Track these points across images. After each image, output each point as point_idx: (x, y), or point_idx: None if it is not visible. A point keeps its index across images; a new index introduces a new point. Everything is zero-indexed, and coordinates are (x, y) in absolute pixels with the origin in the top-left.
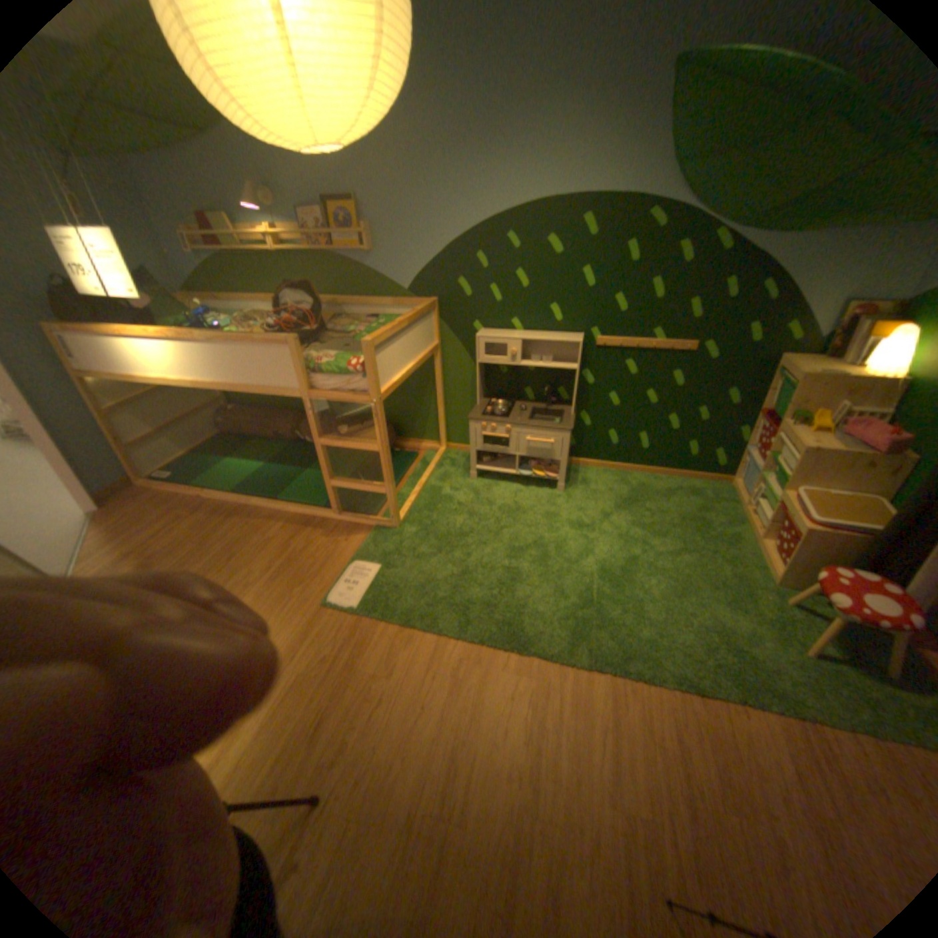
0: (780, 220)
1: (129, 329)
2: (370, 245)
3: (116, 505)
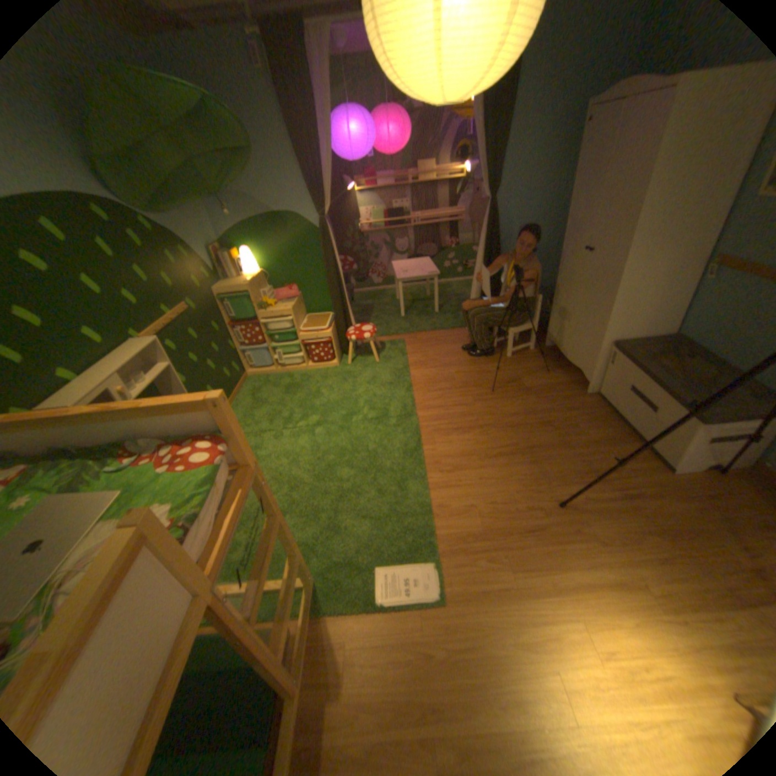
0: (158, 205)
1: None
2: None
3: None
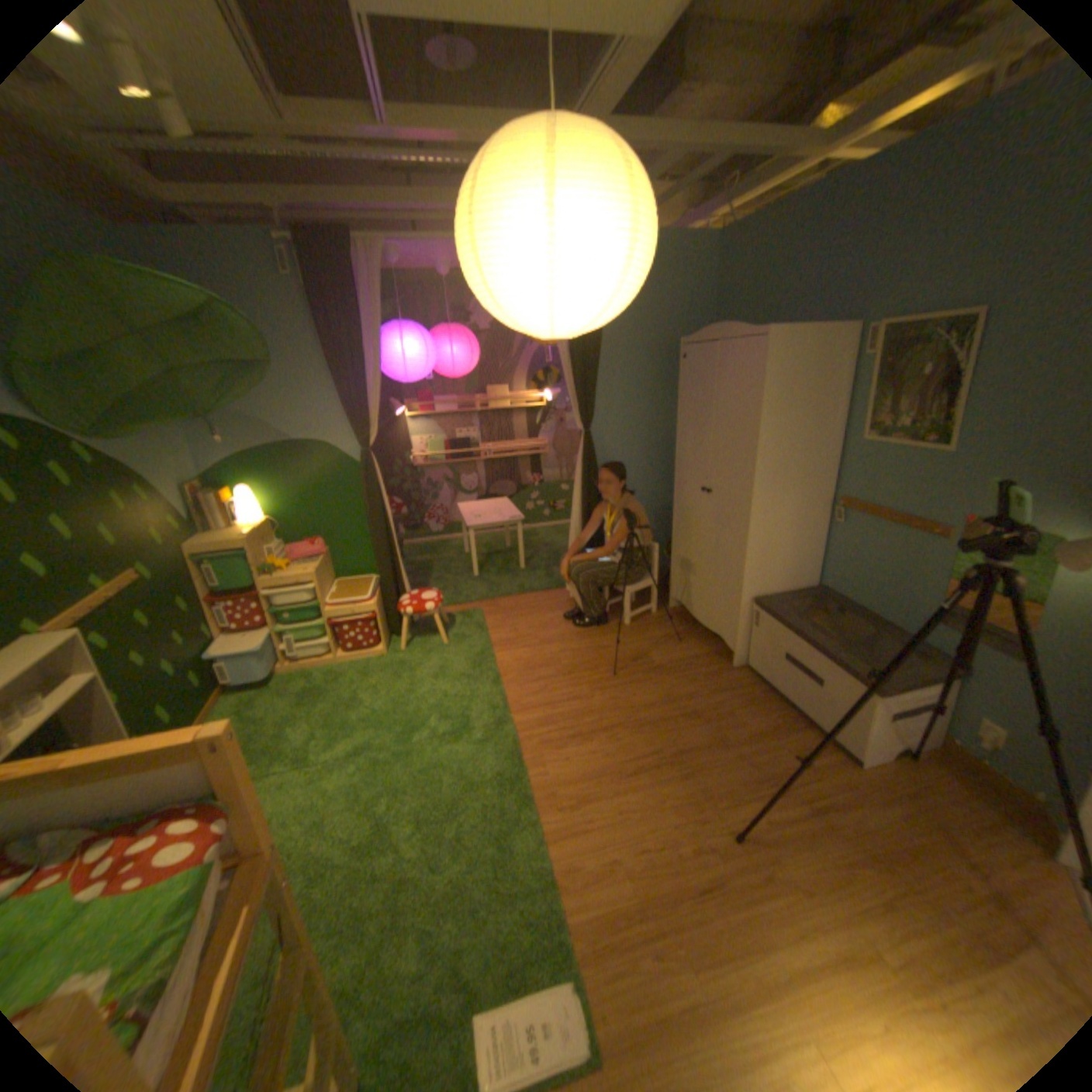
0: (111, 428)
1: None
2: None
3: None
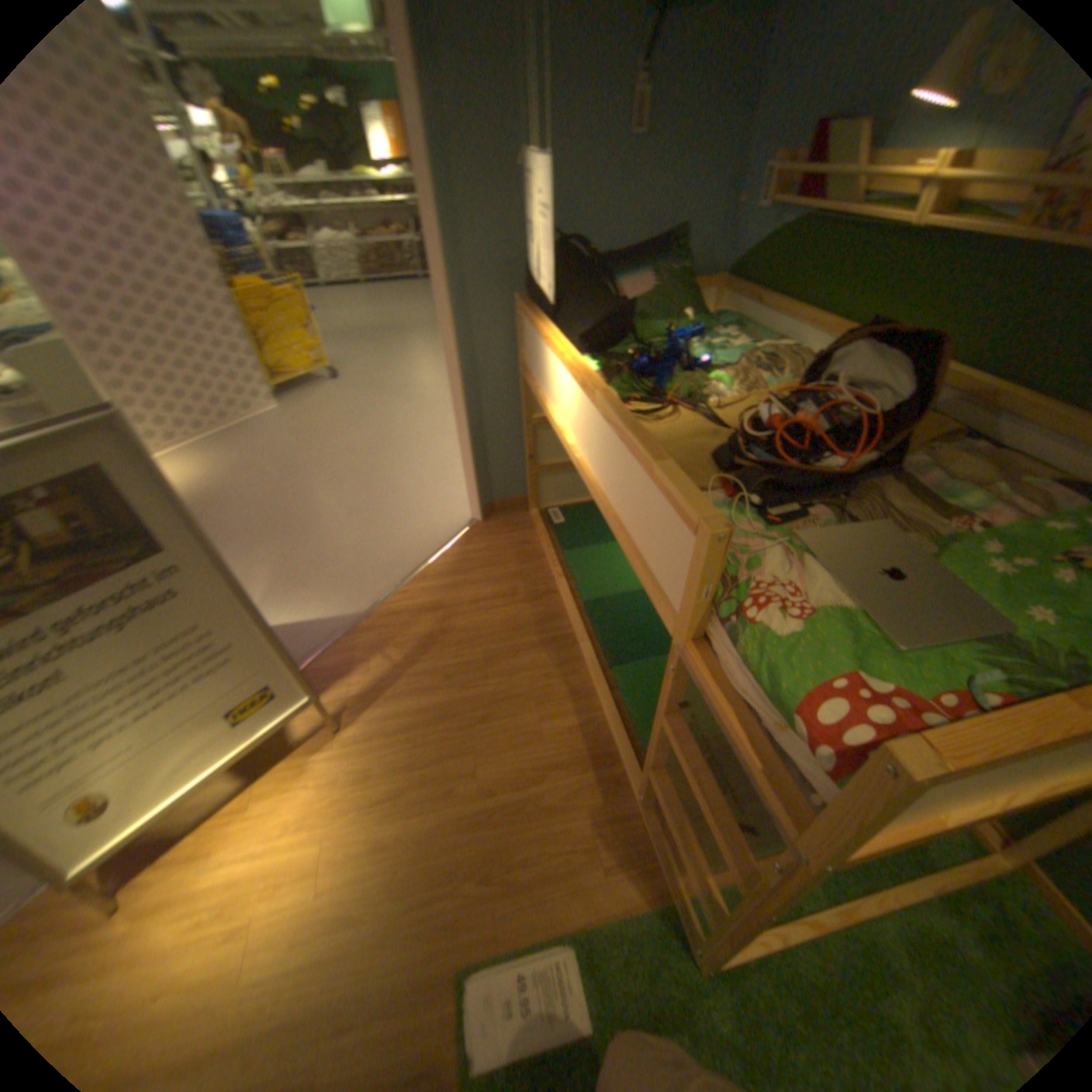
0: None
1: (556, 344)
2: None
3: (498, 528)
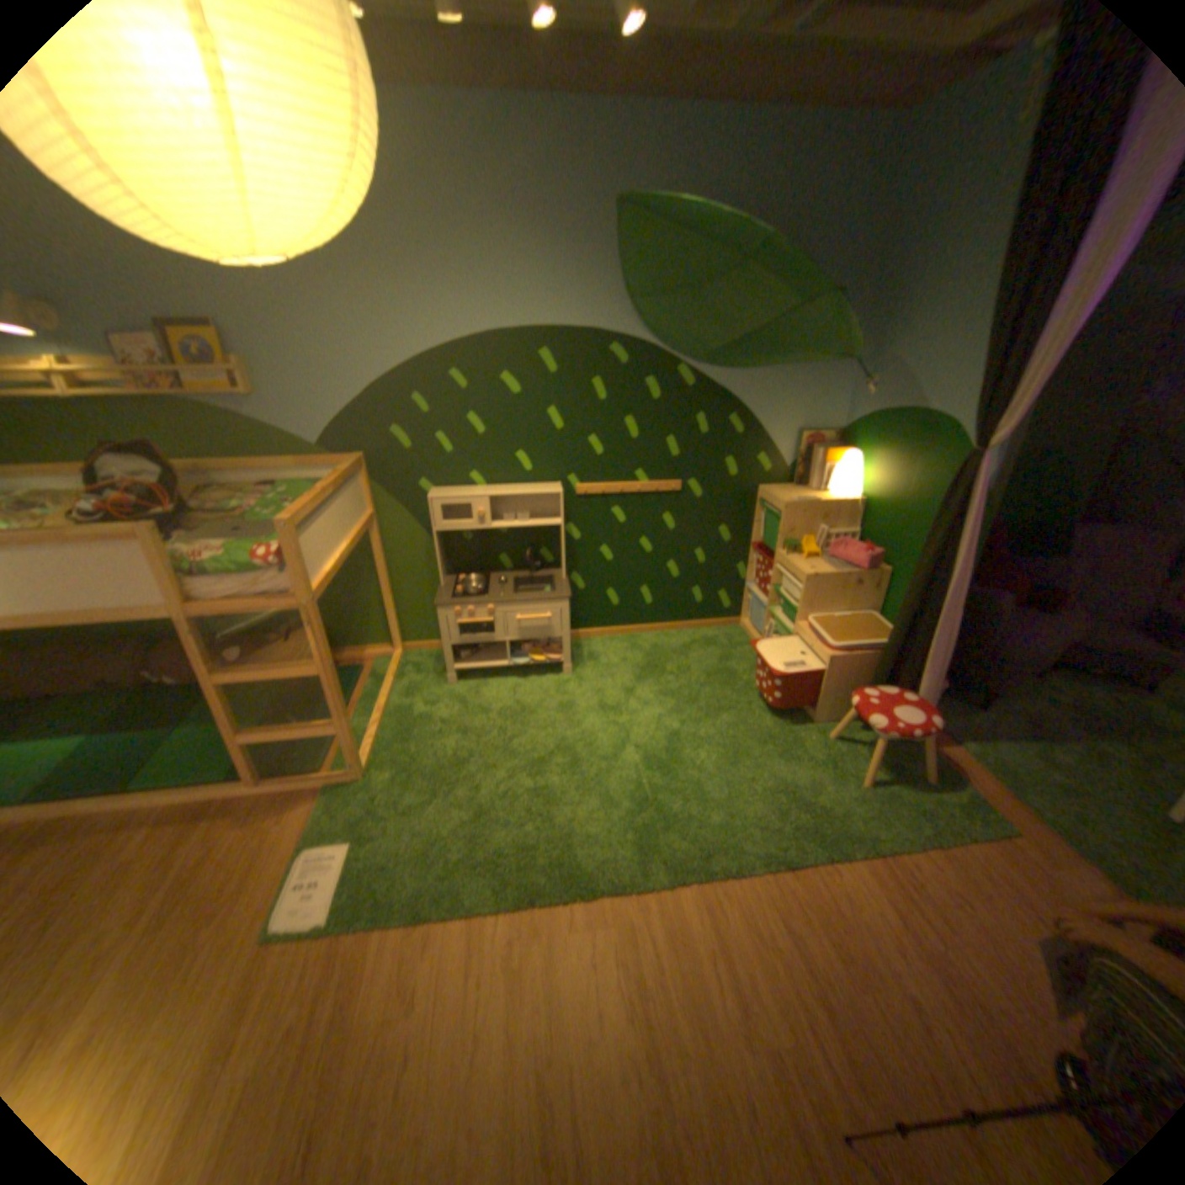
0: (730, 358)
1: None
2: (248, 387)
3: None
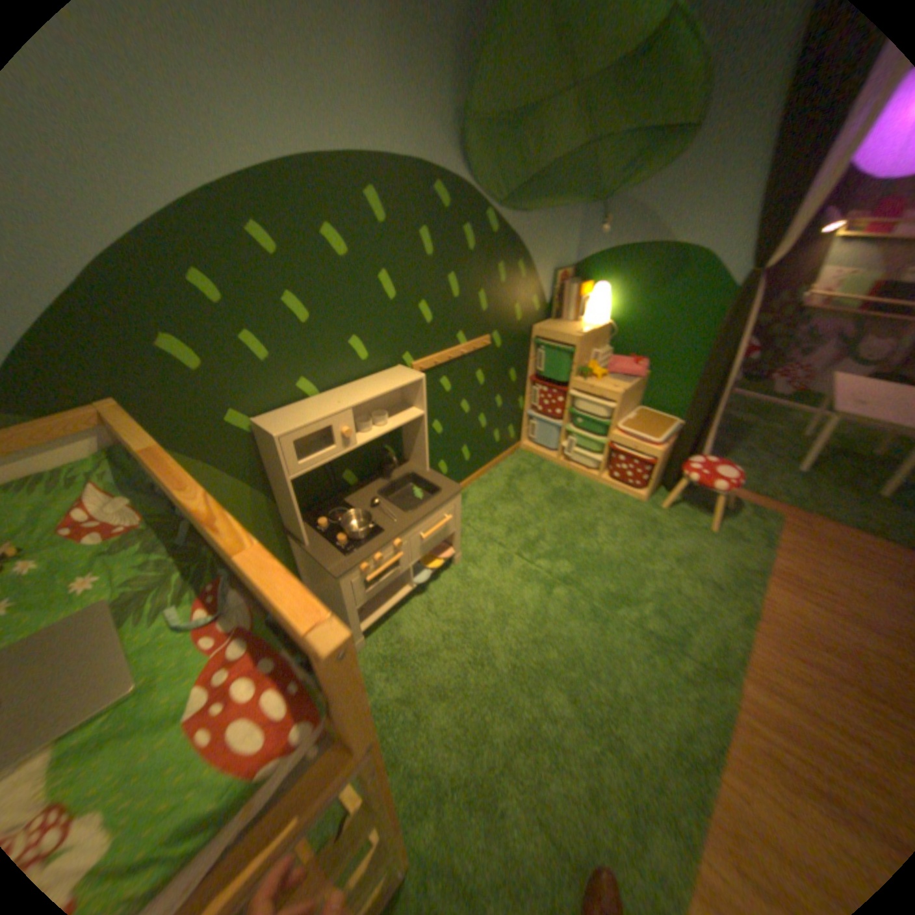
0: (523, 201)
1: None
2: None
3: None
